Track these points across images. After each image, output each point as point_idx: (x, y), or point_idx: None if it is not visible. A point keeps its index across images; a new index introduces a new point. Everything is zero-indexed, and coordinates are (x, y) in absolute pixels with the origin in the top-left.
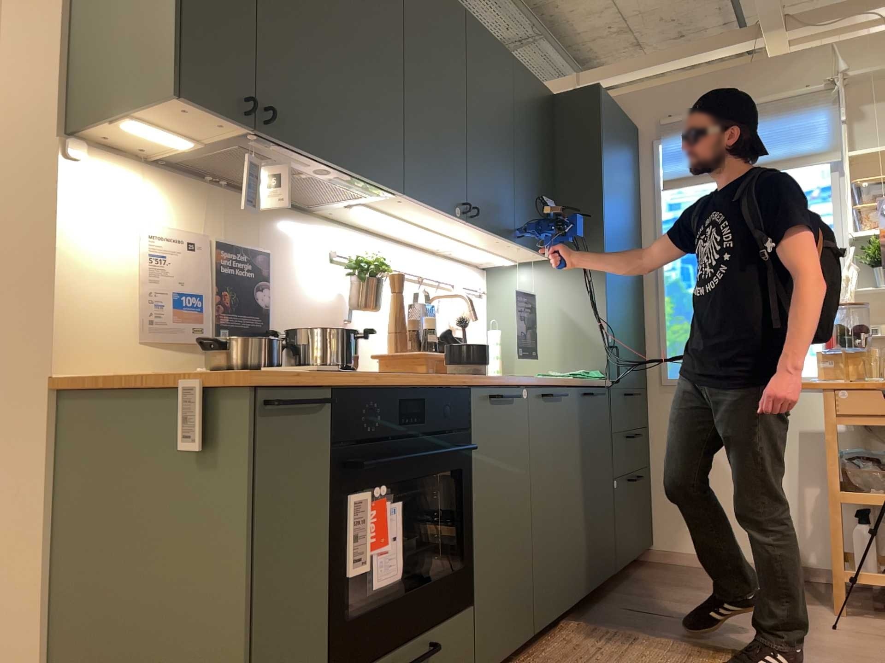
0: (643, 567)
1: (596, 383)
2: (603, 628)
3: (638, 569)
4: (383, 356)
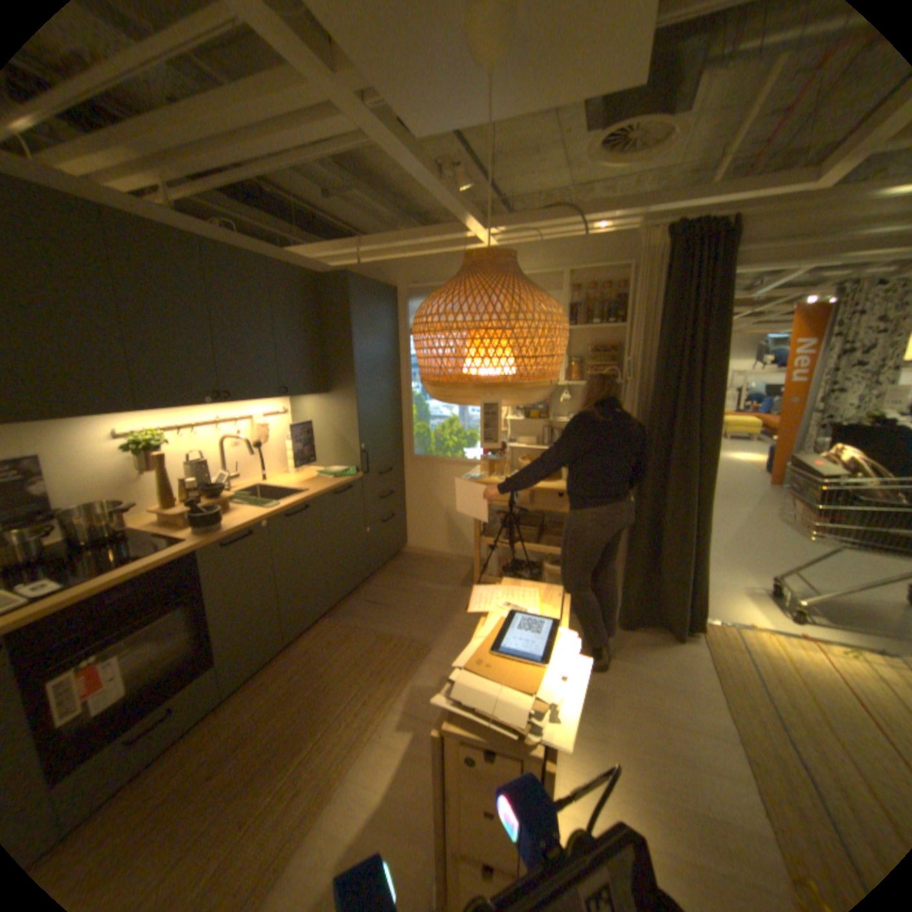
0: (397, 559)
1: (345, 481)
2: (341, 624)
3: (394, 561)
4: (152, 514)
